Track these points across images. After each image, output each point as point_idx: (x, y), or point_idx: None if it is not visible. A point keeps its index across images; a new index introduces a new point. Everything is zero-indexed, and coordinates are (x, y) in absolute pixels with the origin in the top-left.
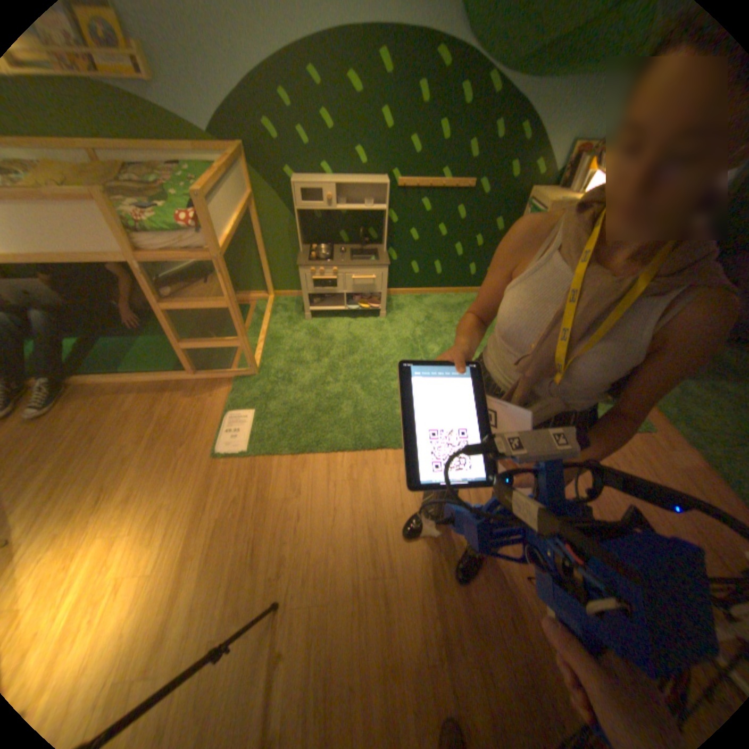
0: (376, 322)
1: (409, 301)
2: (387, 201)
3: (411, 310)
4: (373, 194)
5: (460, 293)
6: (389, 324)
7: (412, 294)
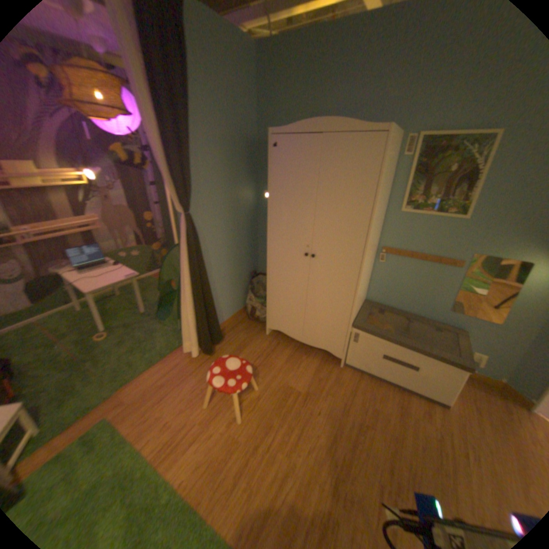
0: None
1: None
2: None
3: None
4: None
5: None
6: None
7: None
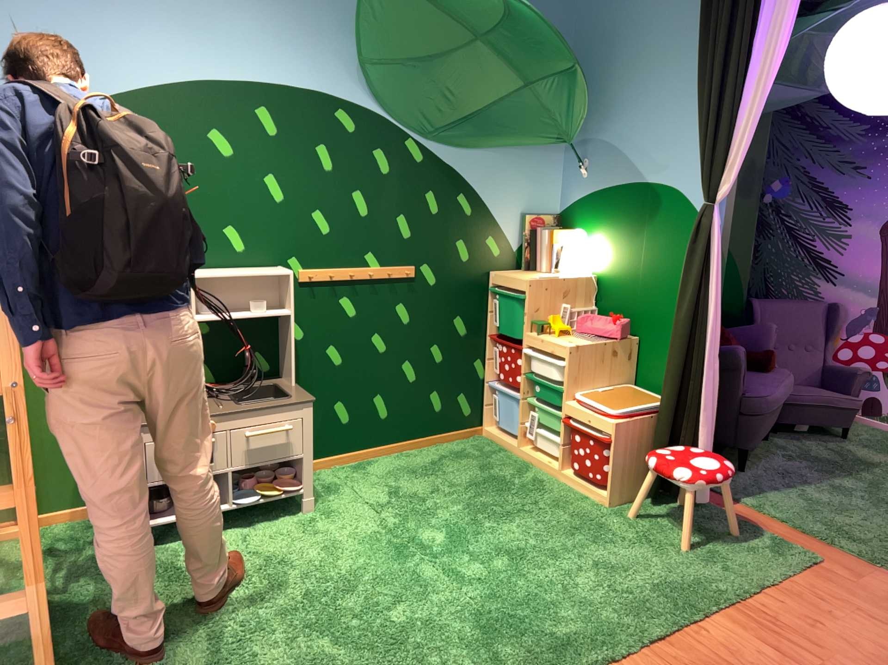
0: (301, 516)
1: (345, 471)
2: (296, 298)
3: (356, 483)
4: (263, 294)
5: (426, 443)
6: (329, 514)
7: (345, 460)
